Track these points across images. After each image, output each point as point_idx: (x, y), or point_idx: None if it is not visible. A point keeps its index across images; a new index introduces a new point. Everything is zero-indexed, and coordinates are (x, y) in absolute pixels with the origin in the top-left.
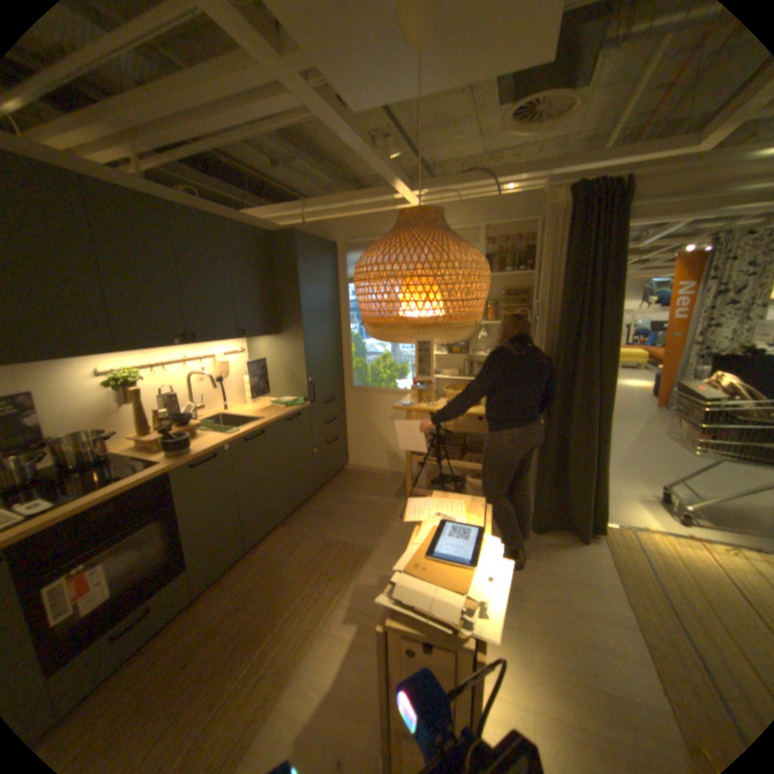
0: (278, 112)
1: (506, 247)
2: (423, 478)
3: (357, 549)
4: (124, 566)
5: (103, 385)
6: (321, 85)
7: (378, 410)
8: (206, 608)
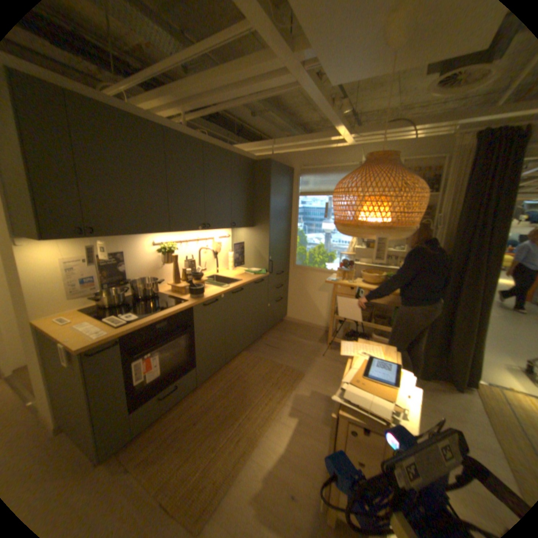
0: (278, 86)
1: None
2: (340, 331)
3: (295, 371)
4: (165, 358)
5: (157, 251)
6: (312, 69)
7: (310, 282)
8: (203, 392)
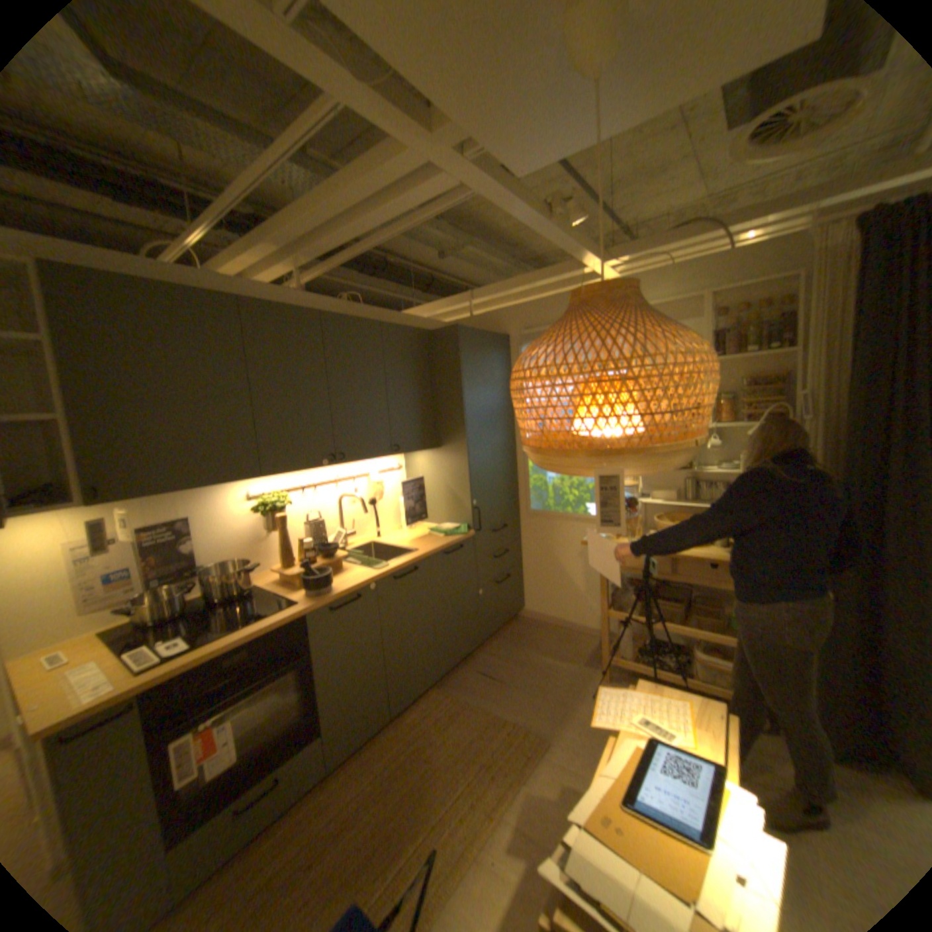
0: (432, 197)
1: (747, 317)
2: (626, 643)
3: (531, 737)
4: (256, 722)
5: (254, 510)
6: (479, 155)
7: (562, 541)
8: (342, 786)
